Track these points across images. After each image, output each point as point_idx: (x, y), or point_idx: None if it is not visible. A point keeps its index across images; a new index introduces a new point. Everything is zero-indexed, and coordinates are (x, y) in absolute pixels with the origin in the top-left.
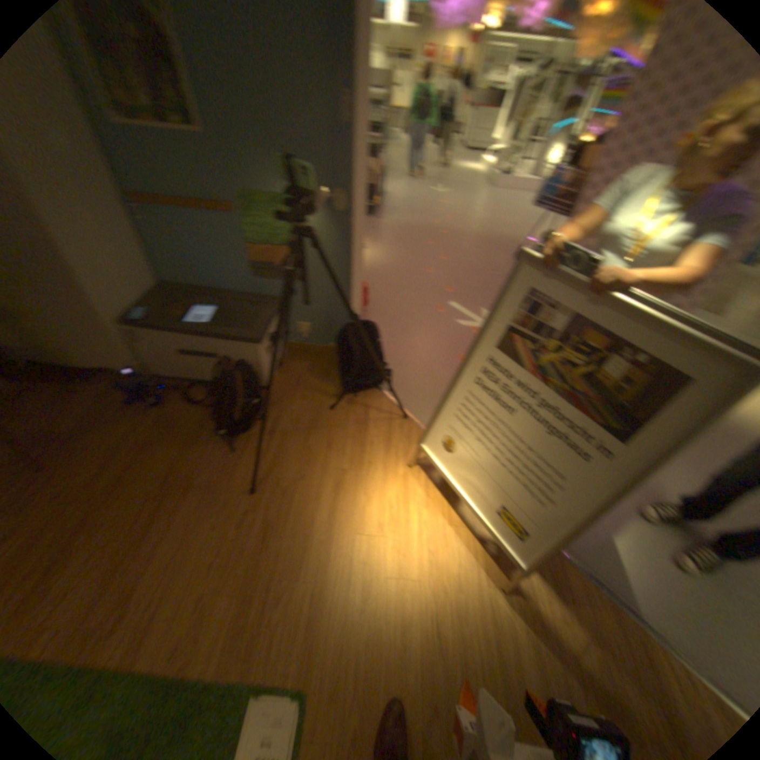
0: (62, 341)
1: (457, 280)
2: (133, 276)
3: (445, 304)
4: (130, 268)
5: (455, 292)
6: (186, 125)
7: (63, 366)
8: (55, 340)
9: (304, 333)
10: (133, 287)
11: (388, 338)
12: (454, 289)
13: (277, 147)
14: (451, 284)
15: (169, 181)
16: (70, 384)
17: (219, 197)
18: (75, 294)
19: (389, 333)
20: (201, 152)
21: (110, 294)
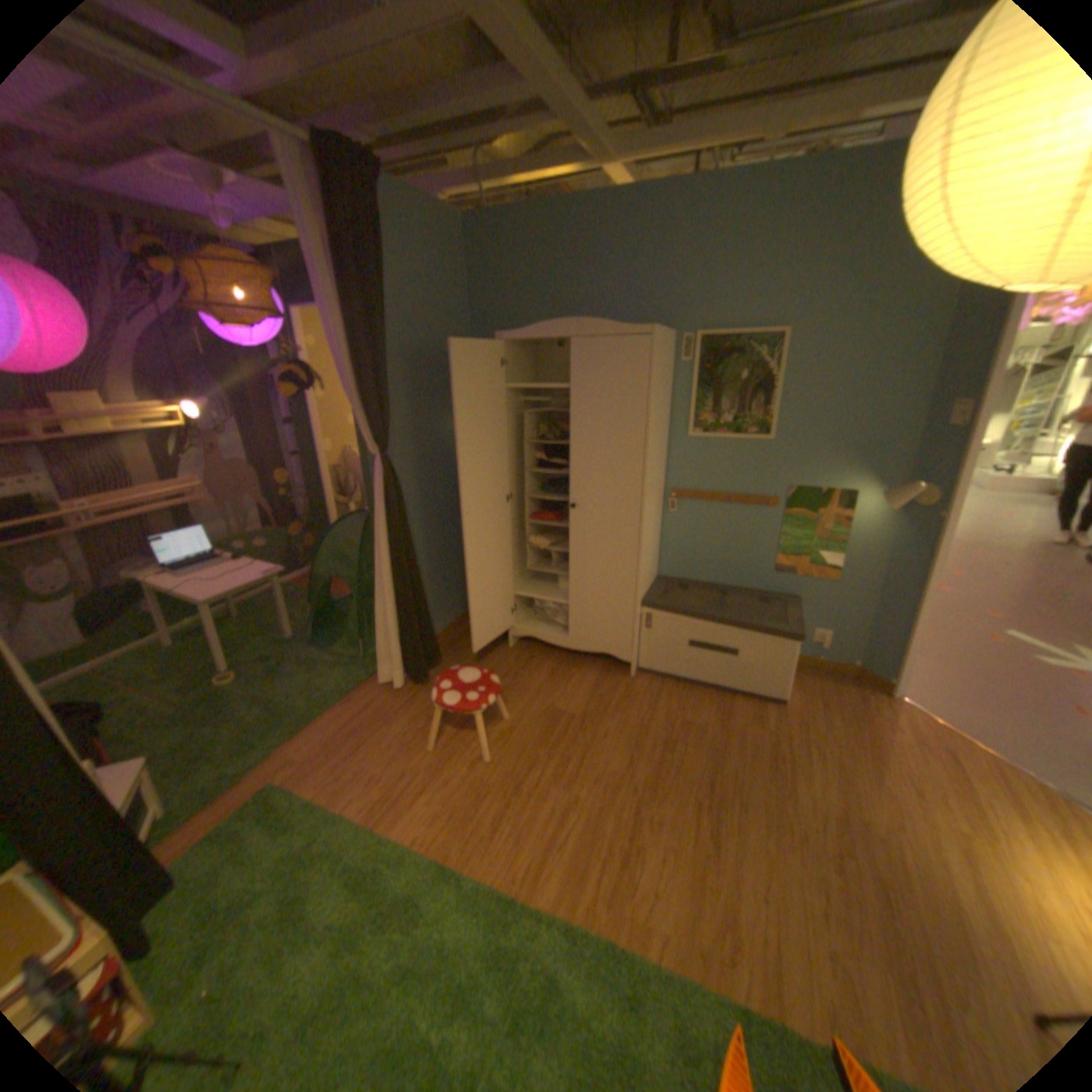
0: (578, 619)
1: (1006, 601)
2: (654, 563)
3: (1004, 632)
4: (654, 555)
5: (1011, 618)
6: (765, 434)
7: (568, 645)
8: (576, 616)
9: (829, 641)
10: (652, 572)
11: (934, 666)
12: (1007, 613)
13: (857, 447)
14: (997, 606)
15: (723, 479)
16: (566, 665)
17: (771, 491)
18: (637, 571)
19: (931, 659)
20: (769, 454)
21: (646, 576)
